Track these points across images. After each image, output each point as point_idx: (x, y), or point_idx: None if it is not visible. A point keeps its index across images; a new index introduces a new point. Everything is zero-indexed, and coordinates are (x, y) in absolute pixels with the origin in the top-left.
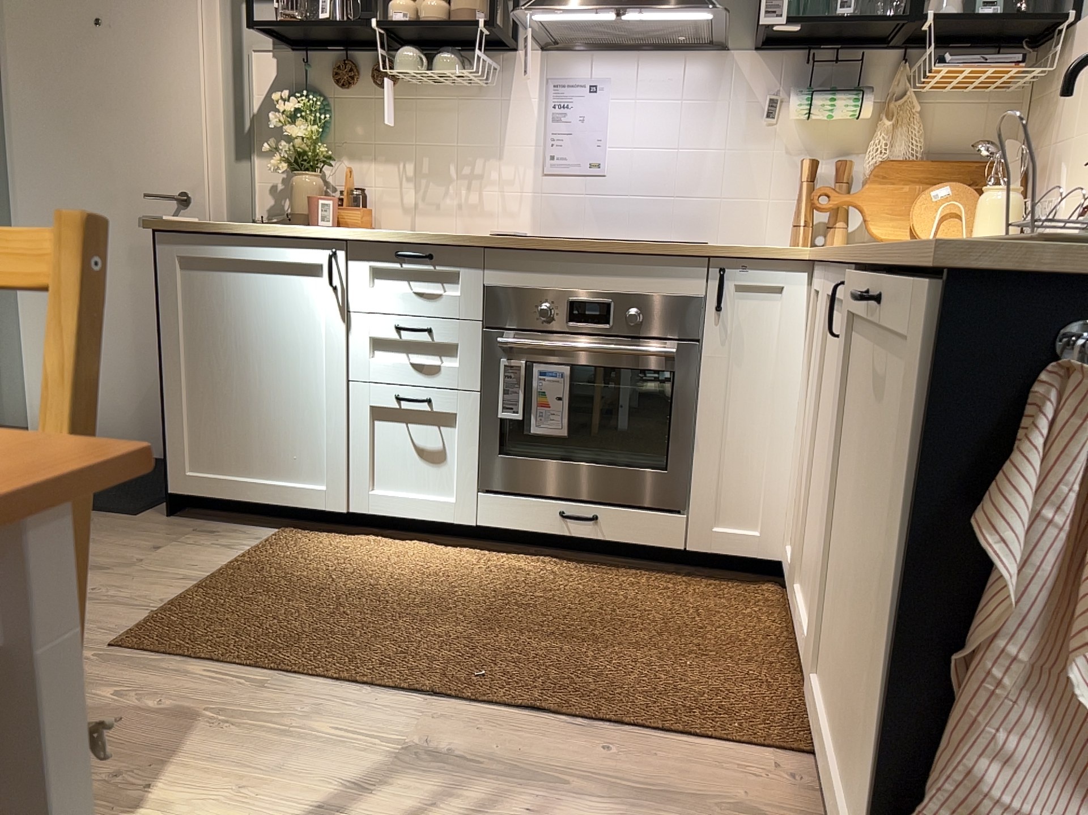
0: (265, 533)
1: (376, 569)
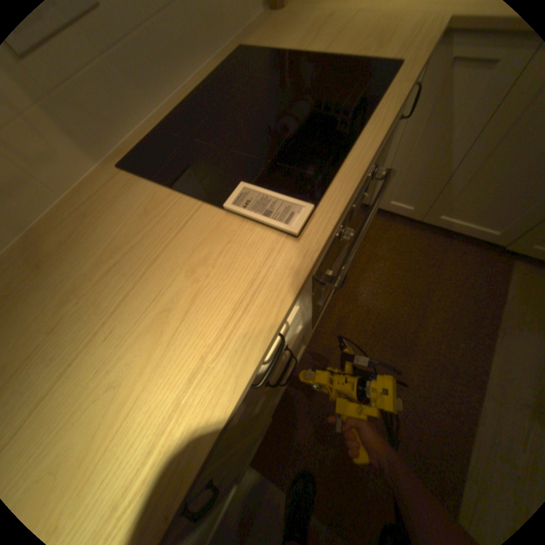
0: (254, 479)
1: (328, 403)
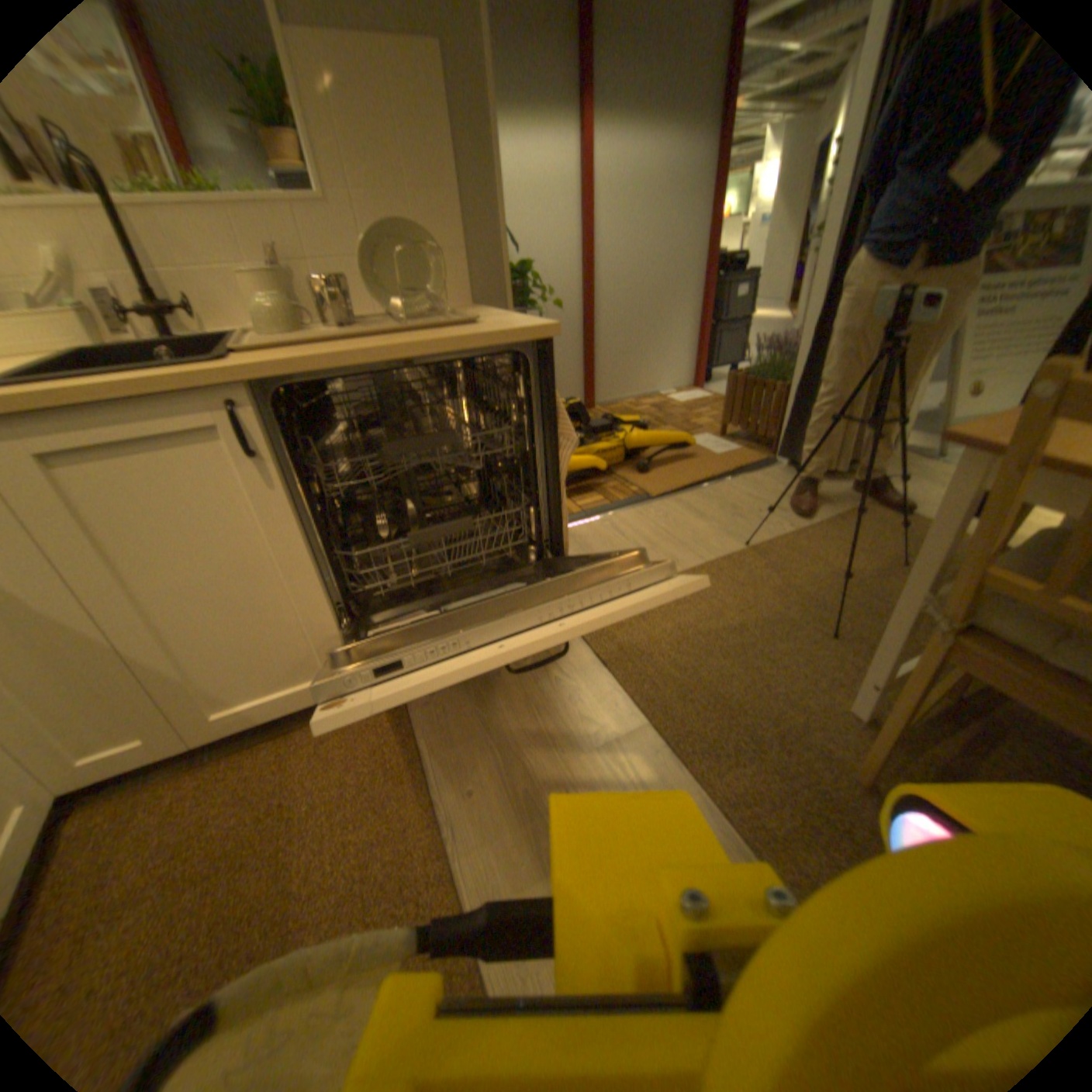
0: None
1: None
